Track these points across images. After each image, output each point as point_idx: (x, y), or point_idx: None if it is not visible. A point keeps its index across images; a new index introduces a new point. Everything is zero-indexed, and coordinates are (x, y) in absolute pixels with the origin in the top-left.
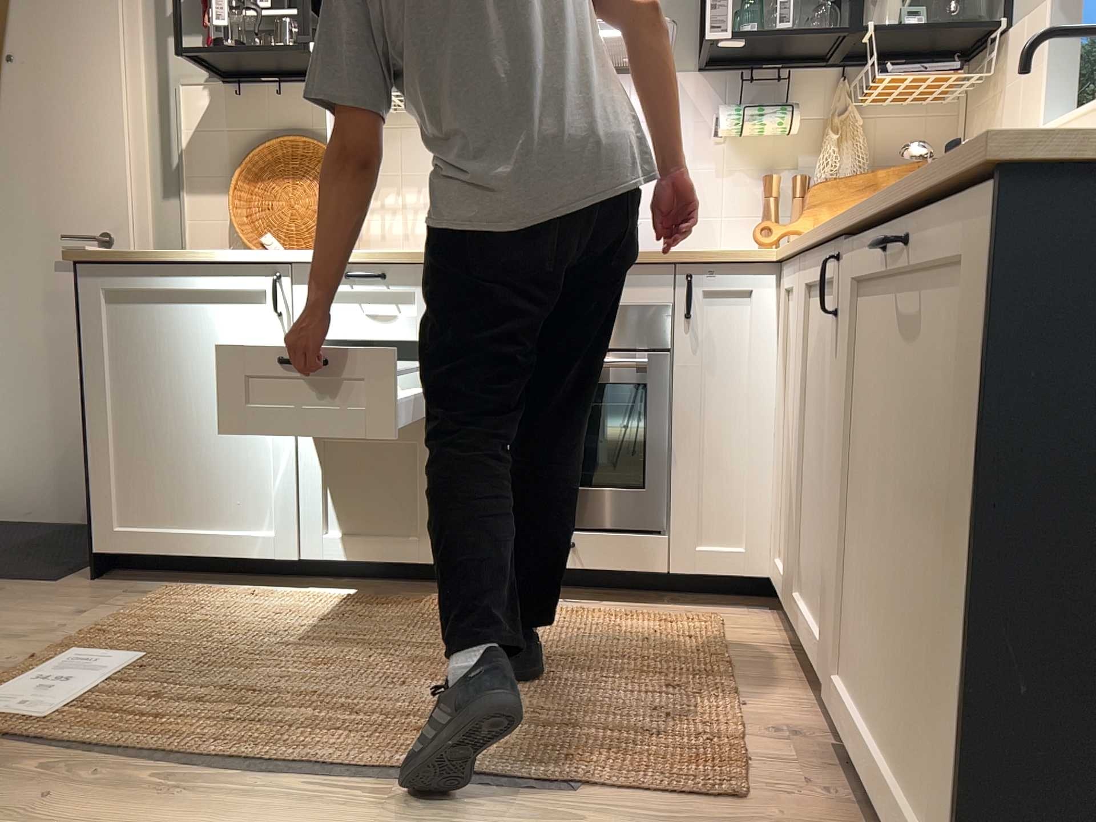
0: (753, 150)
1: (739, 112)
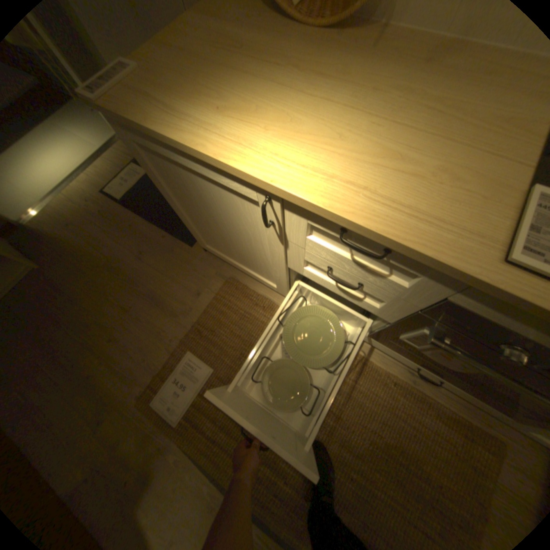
0: None
1: None
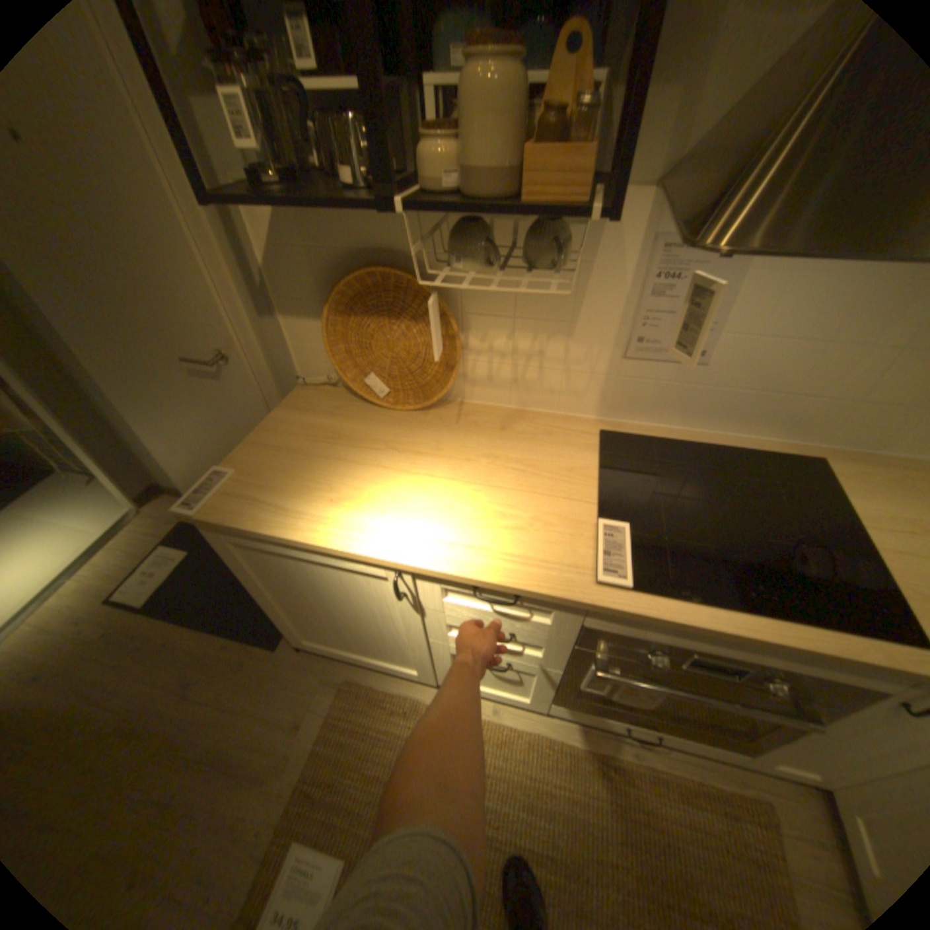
0: None
1: None
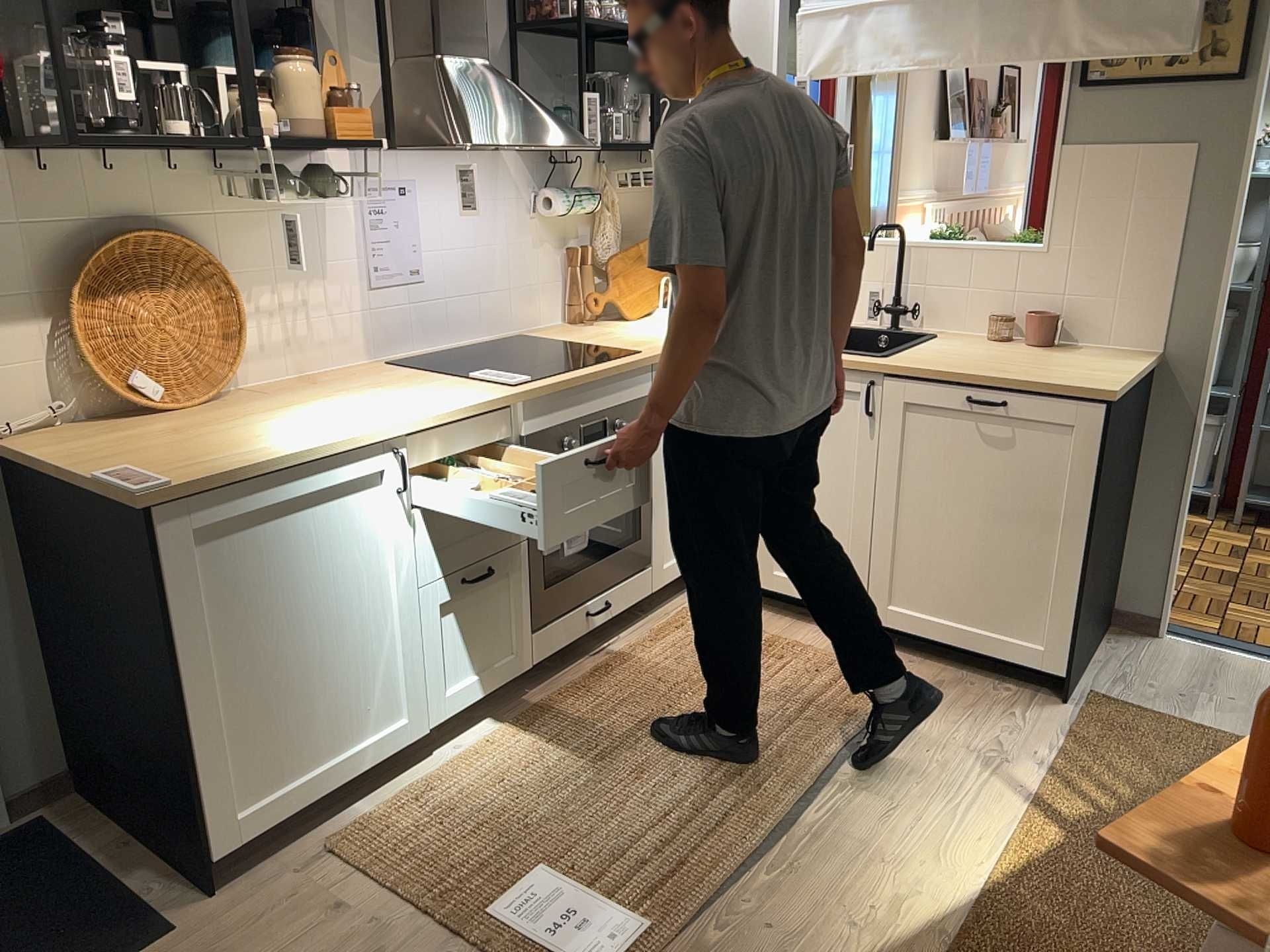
0: (555, 222)
1: (570, 198)
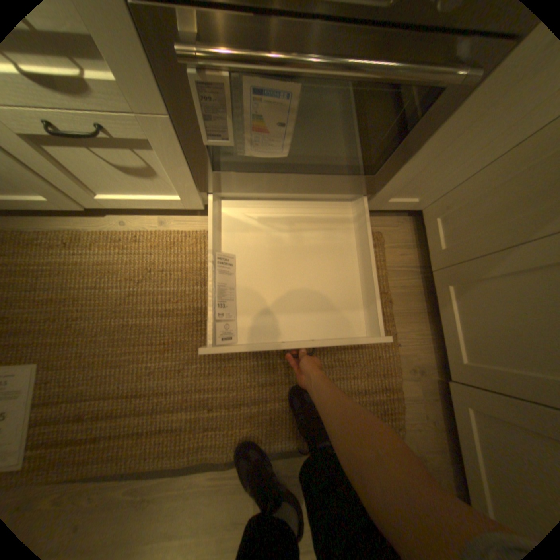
0: None
1: None
